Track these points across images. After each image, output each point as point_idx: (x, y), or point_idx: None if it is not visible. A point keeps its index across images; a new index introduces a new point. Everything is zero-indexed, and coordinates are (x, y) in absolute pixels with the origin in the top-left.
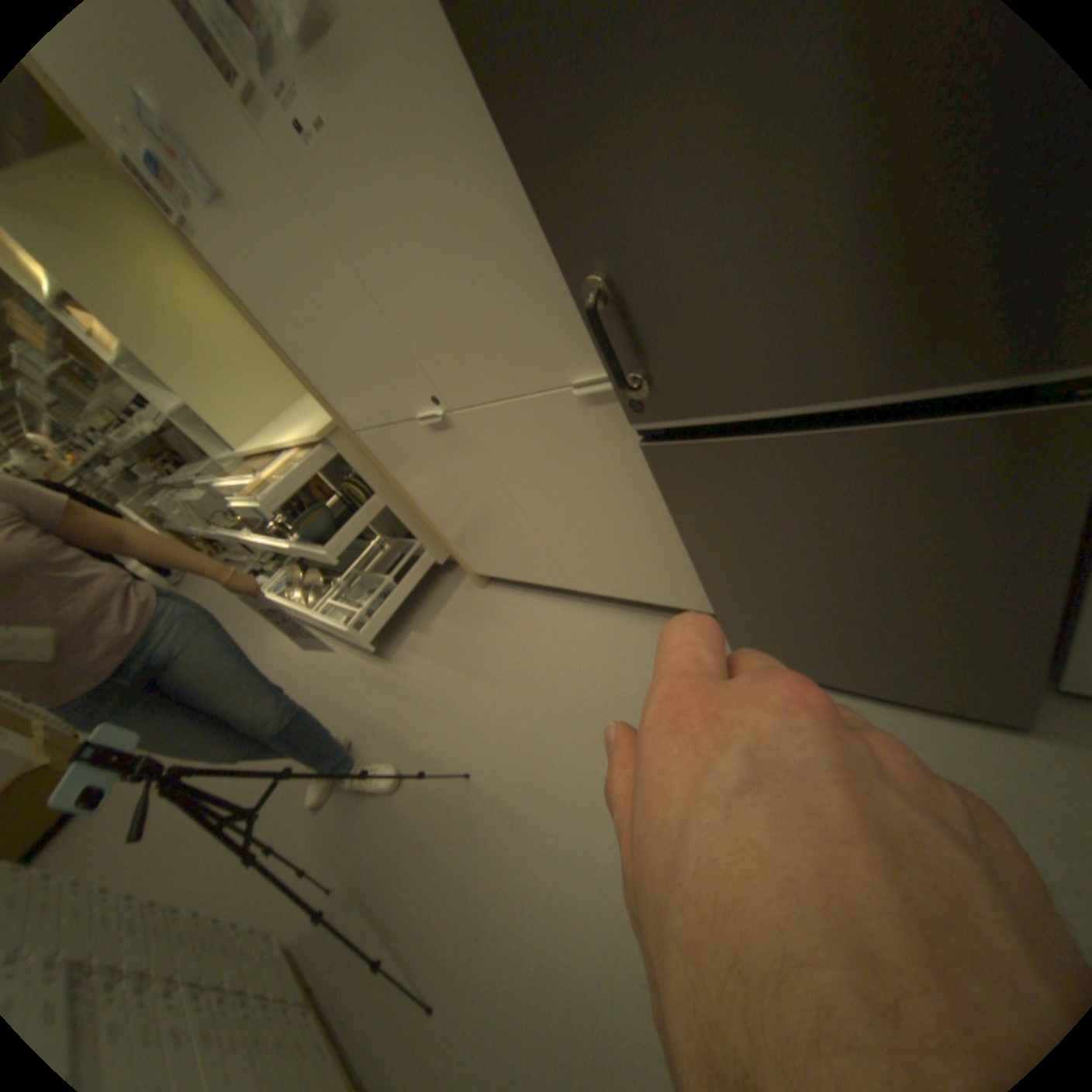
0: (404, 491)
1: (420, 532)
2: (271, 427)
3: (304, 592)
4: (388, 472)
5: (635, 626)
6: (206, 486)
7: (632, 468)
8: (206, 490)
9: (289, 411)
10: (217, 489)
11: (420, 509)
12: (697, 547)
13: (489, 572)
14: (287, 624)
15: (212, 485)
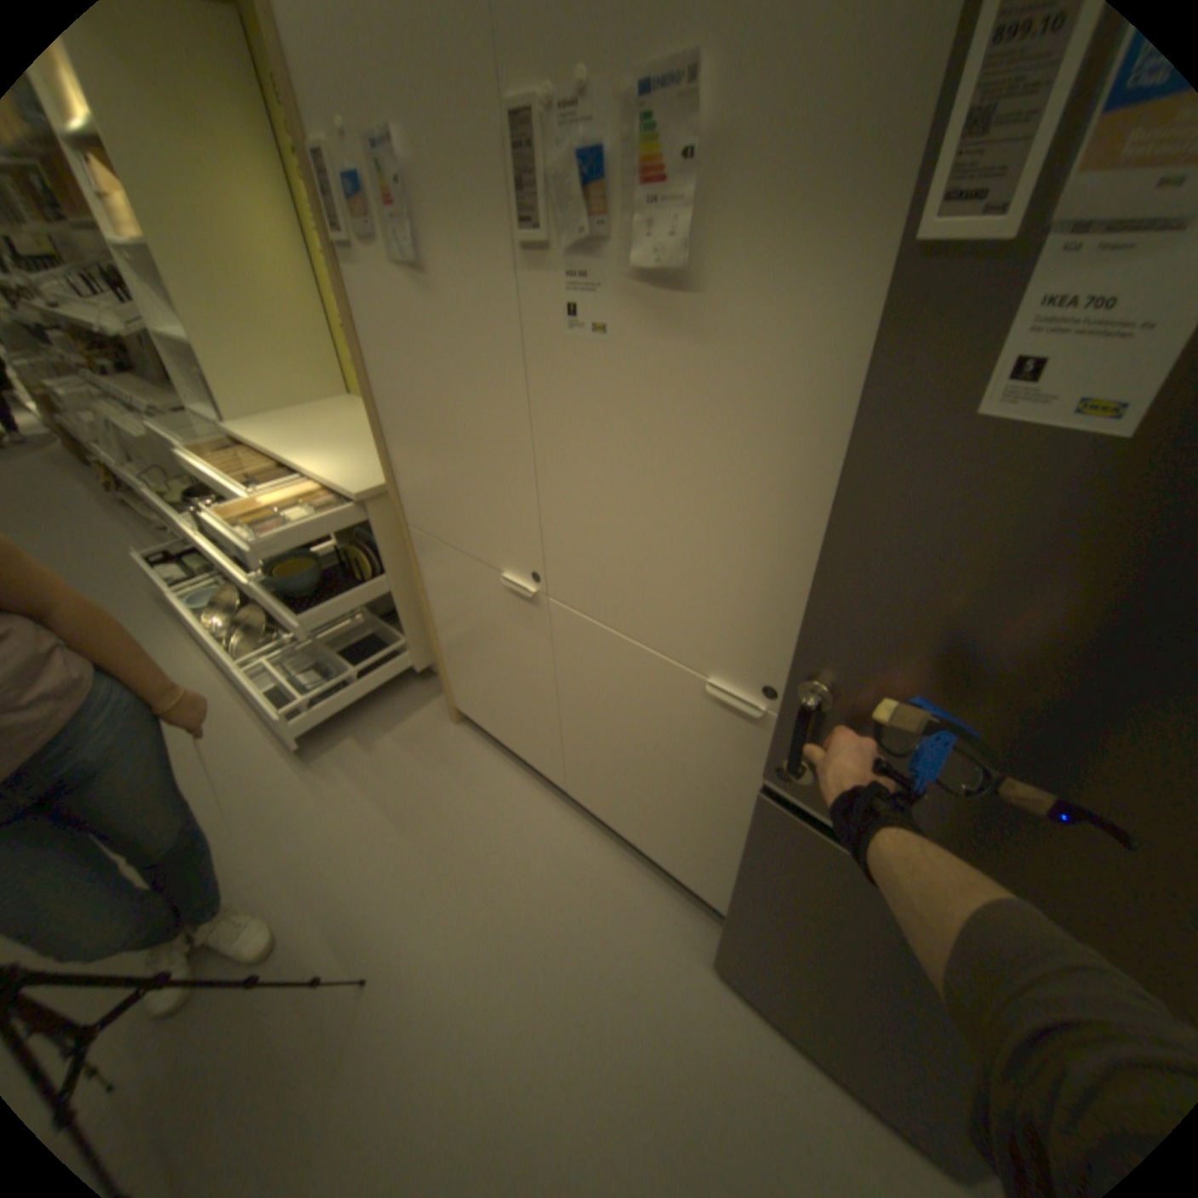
0: (426, 601)
1: (411, 630)
2: (282, 414)
3: (225, 617)
4: (419, 576)
5: (614, 865)
6: (160, 436)
7: (717, 766)
8: (155, 437)
9: (312, 405)
10: (173, 449)
11: (432, 625)
12: (750, 887)
13: (472, 715)
14: (181, 639)
15: (170, 441)
